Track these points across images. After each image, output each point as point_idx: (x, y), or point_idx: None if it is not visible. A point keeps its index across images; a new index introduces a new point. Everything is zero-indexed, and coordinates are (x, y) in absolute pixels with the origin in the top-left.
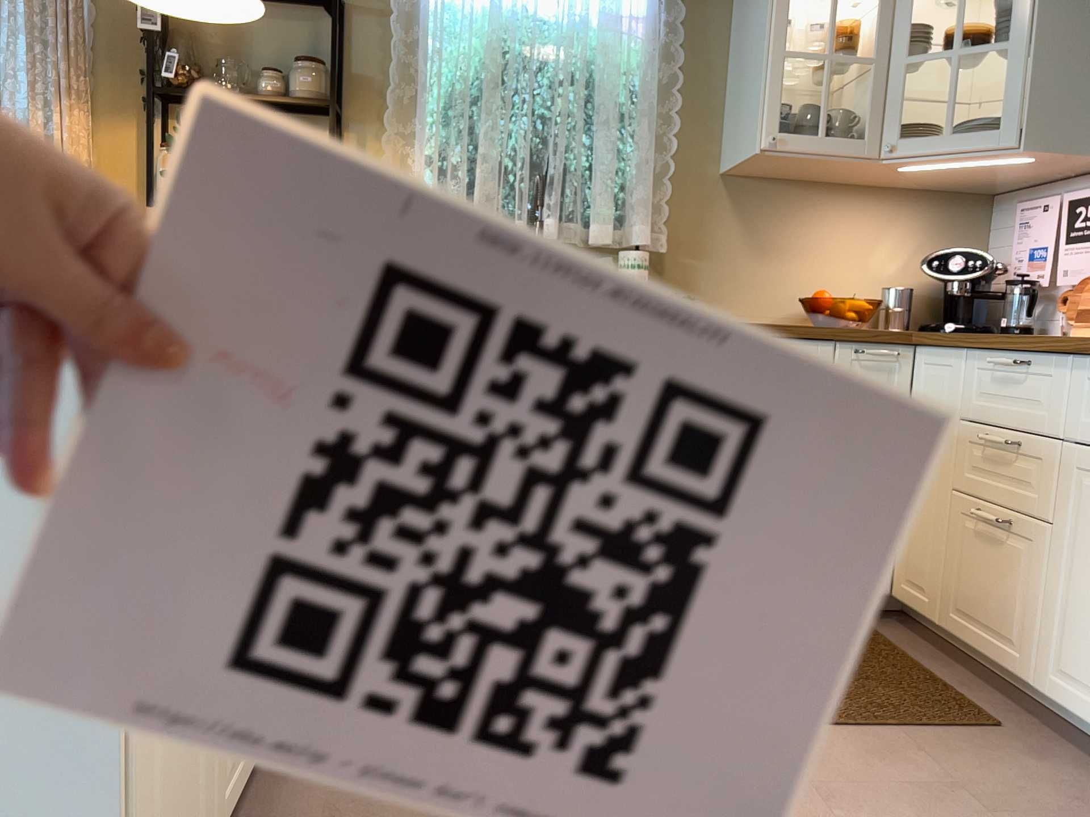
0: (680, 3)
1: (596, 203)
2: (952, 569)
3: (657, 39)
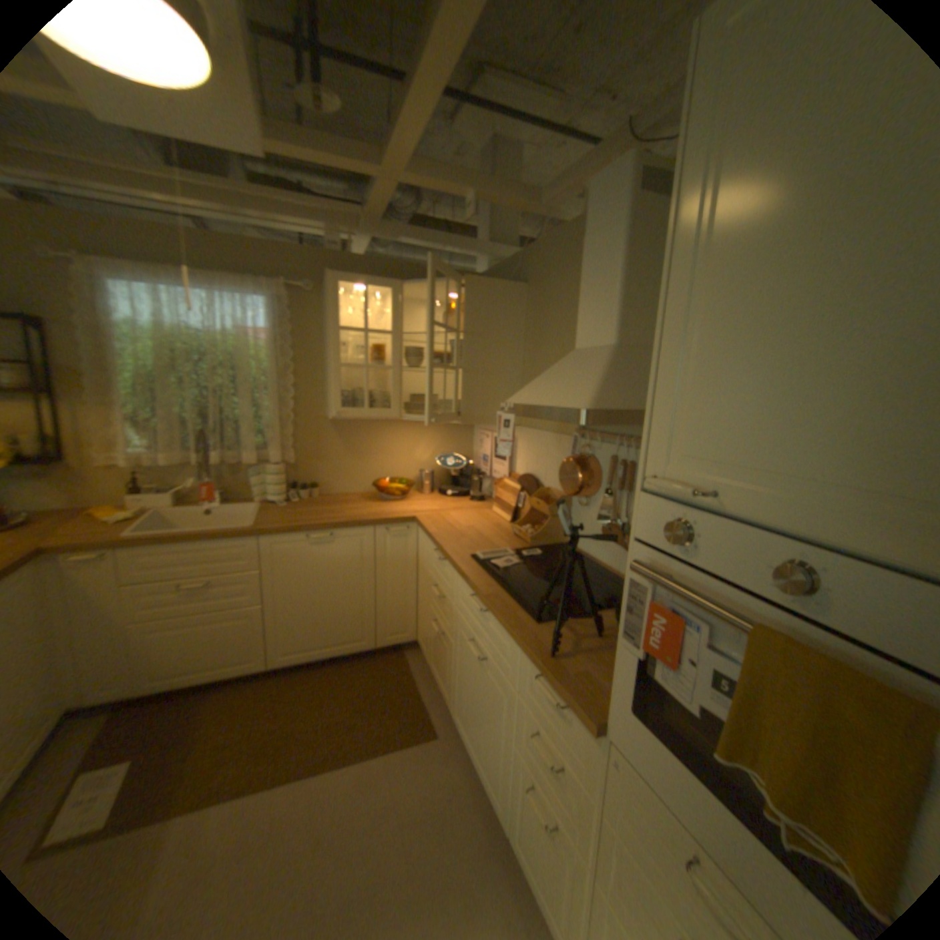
0: (288, 324)
1: (246, 442)
2: (430, 642)
3: (279, 343)
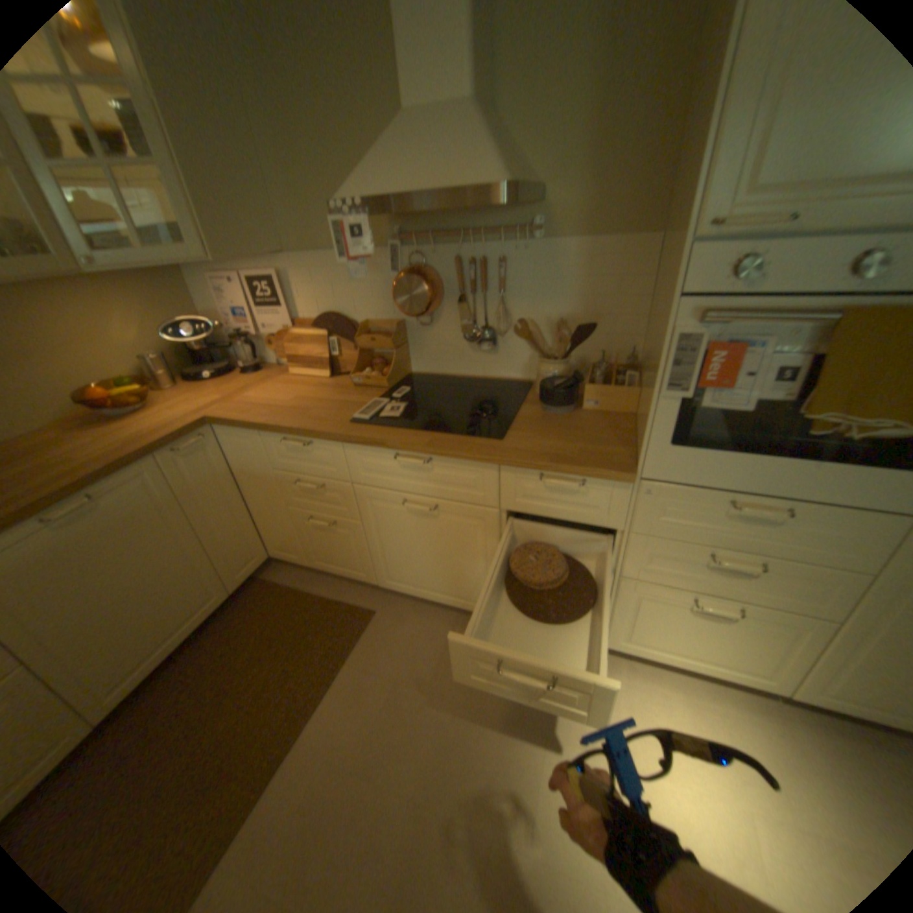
0: None
1: None
2: (304, 542)
3: None
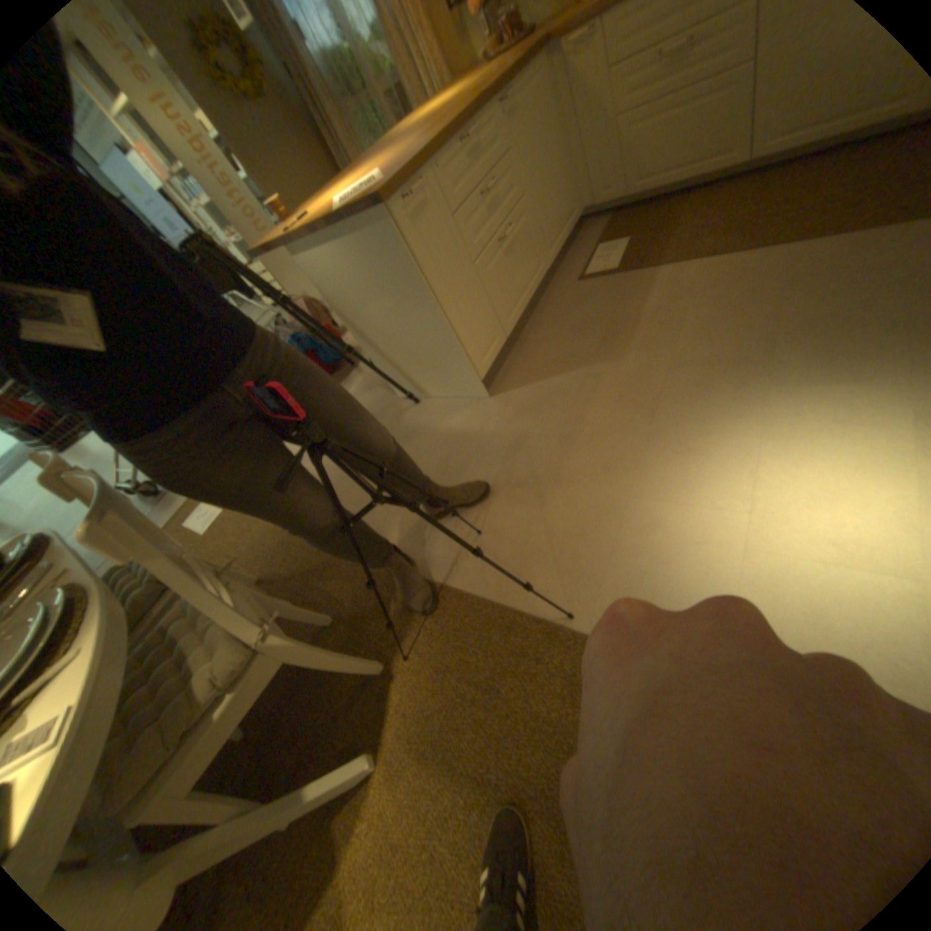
0: None
1: None
2: None
3: None
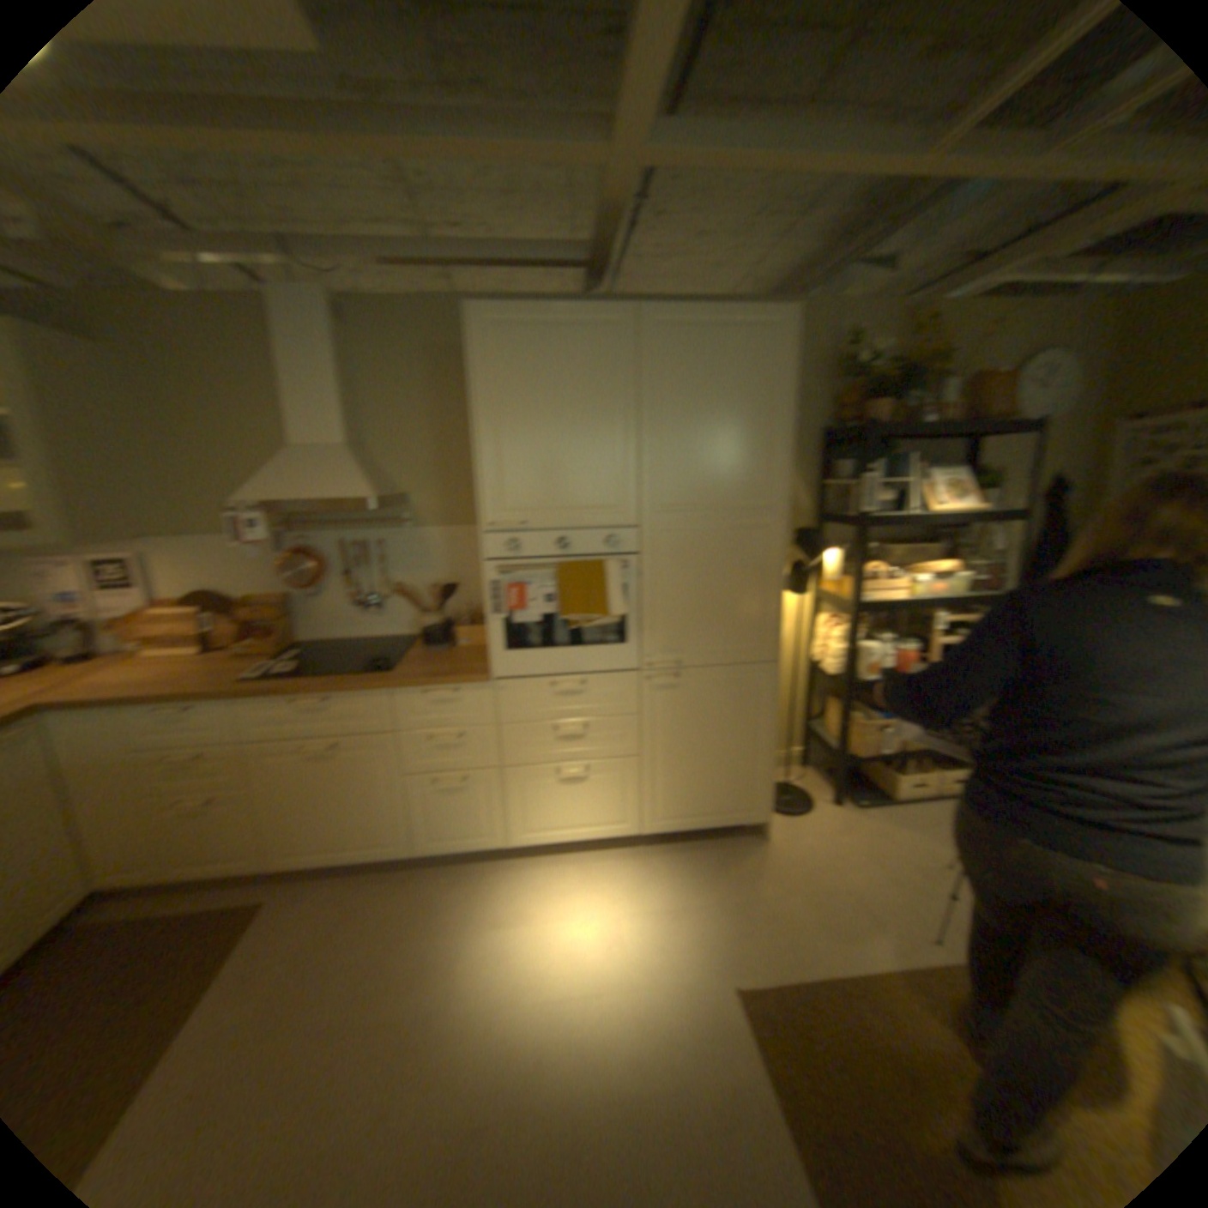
0: None
1: None
2: (166, 843)
3: None
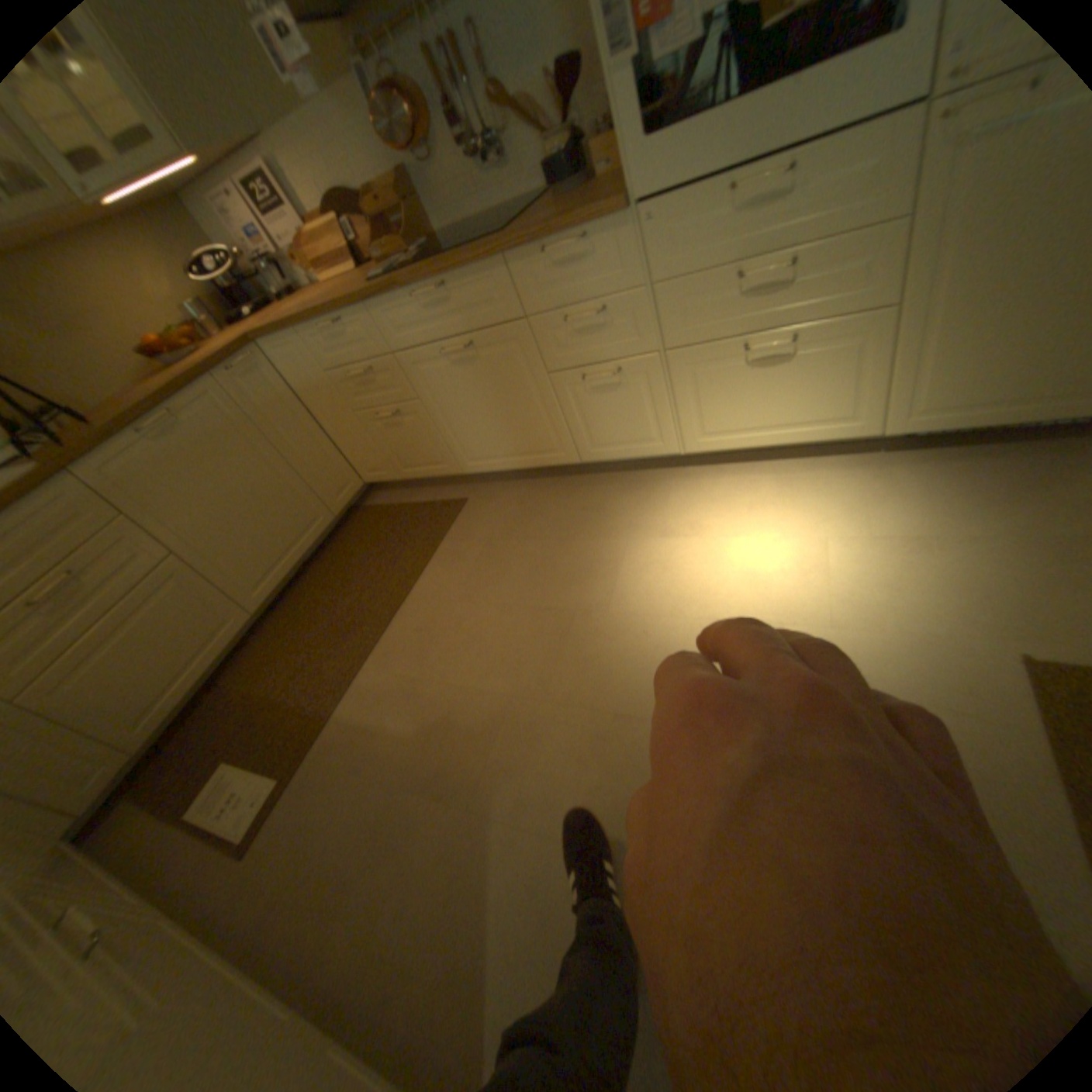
0: None
1: None
2: (385, 450)
3: None
